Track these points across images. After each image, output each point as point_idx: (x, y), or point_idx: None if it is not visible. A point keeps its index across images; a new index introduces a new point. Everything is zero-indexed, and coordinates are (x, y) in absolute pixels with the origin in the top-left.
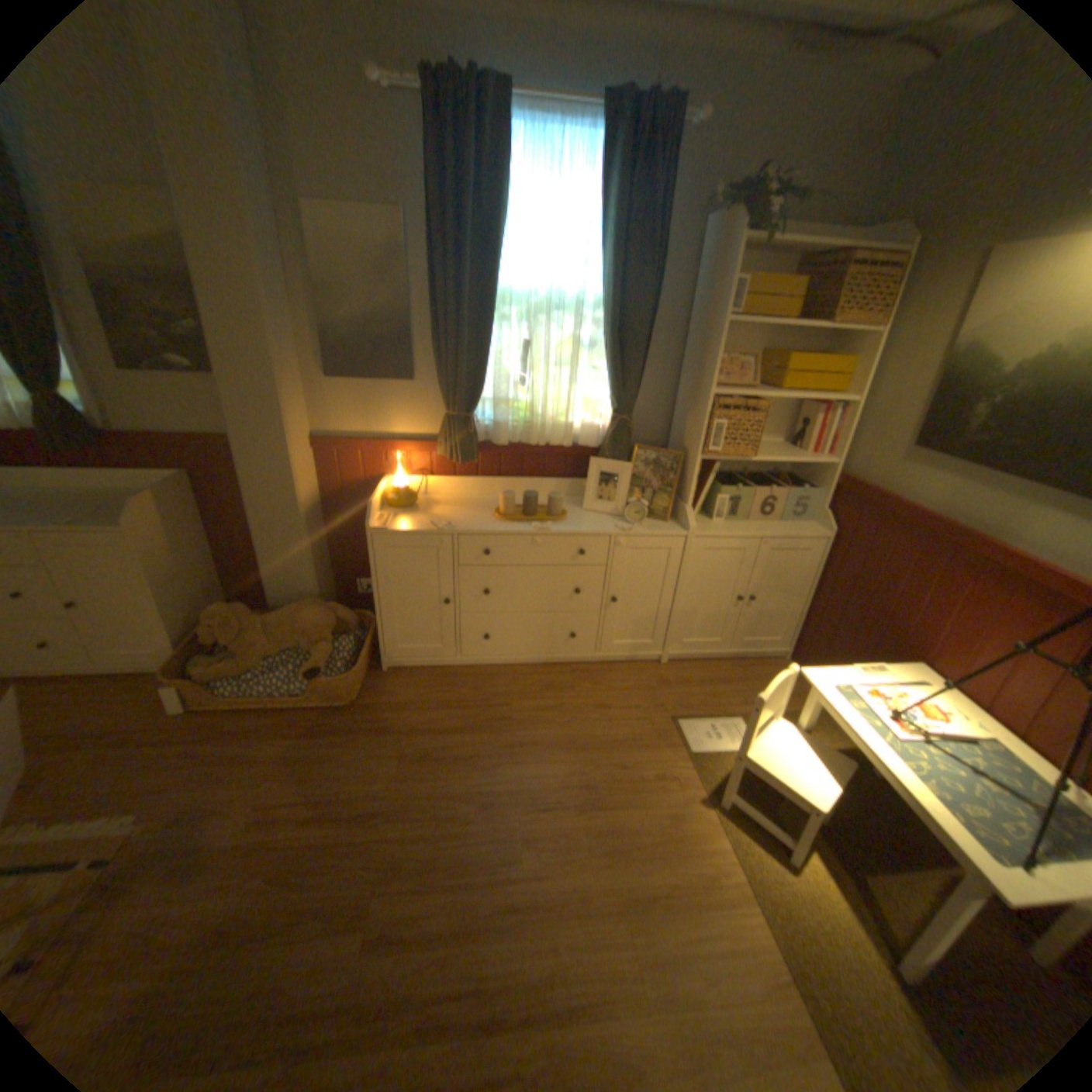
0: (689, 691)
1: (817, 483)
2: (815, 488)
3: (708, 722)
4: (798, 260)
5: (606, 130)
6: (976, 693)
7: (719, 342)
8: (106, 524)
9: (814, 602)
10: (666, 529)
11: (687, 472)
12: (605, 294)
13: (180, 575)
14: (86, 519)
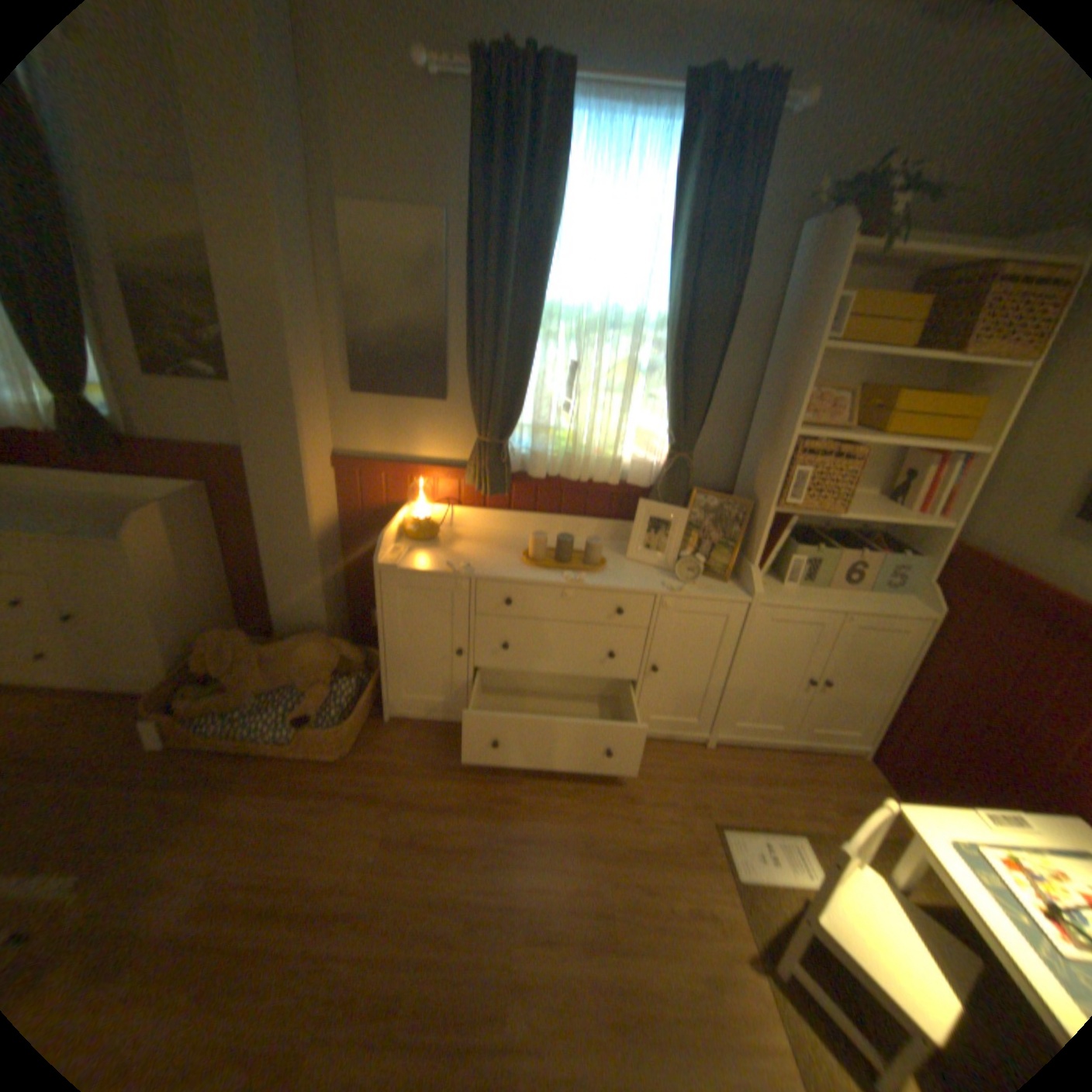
0: (741, 791)
1: (923, 549)
2: (920, 556)
3: (764, 840)
4: (916, 277)
5: (686, 121)
6: None
7: (810, 372)
8: (106, 538)
9: (910, 697)
10: (726, 592)
11: (757, 525)
12: (671, 311)
13: (184, 595)
14: (89, 531)
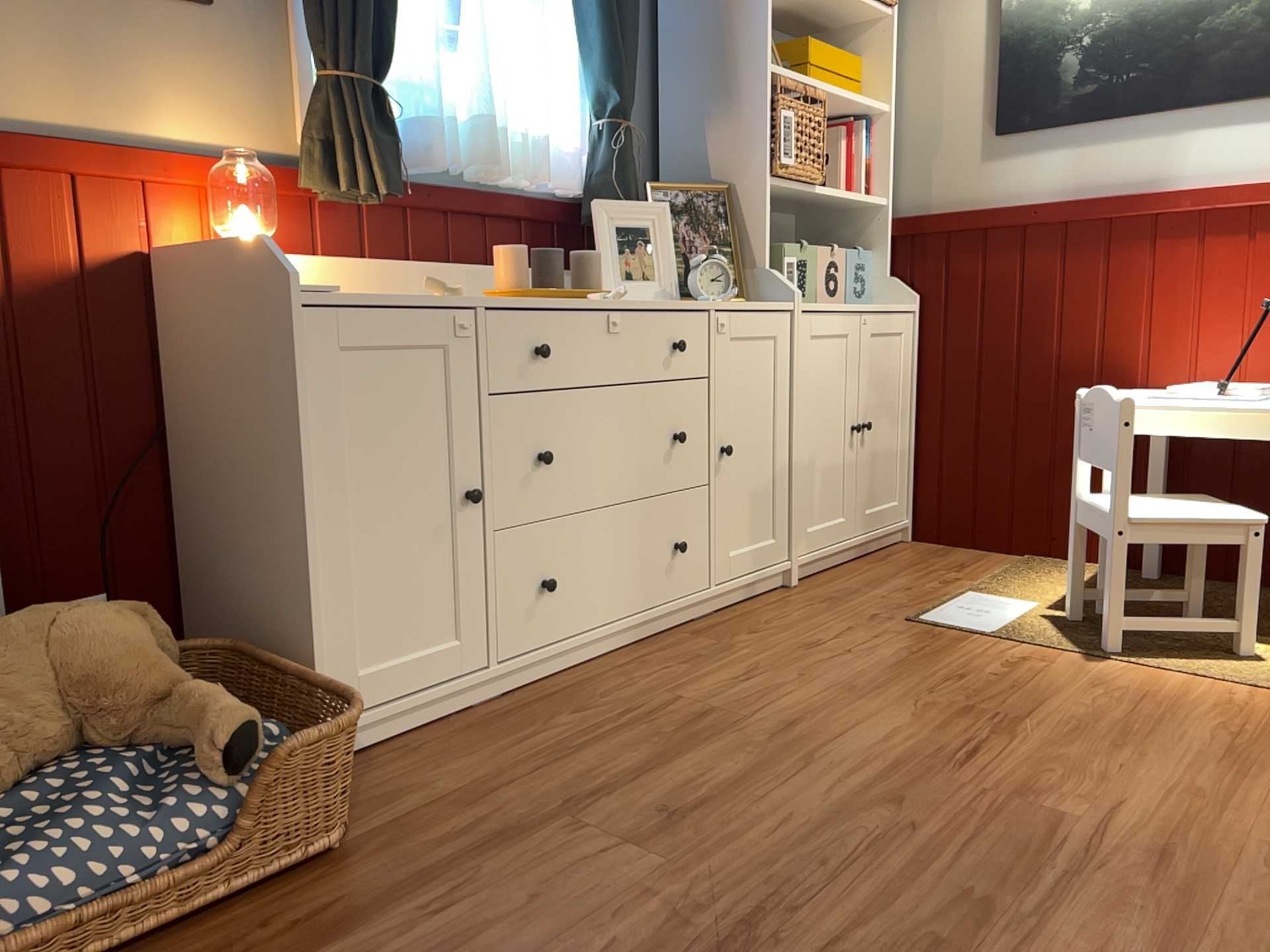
0: (871, 593)
1: (858, 246)
2: (859, 254)
3: (947, 605)
4: None
5: None
6: (1211, 377)
7: None
8: None
9: (918, 420)
10: (758, 303)
11: (745, 213)
12: None
13: None
14: None
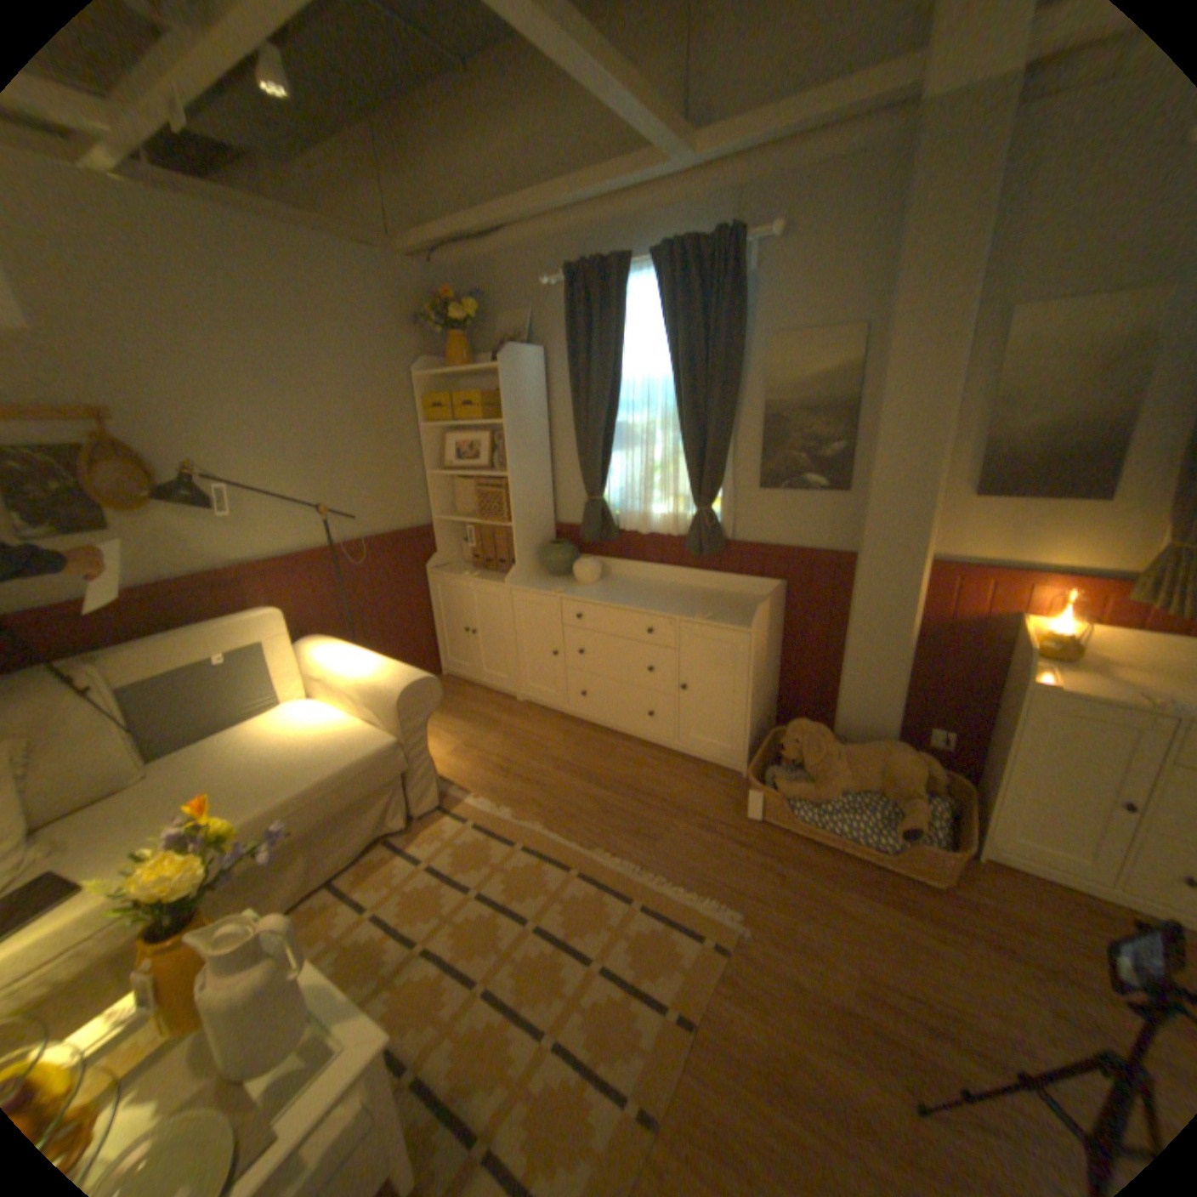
0: None
1: None
2: None
3: None
4: None
5: None
6: None
7: None
8: (735, 623)
9: None
10: None
11: None
12: None
13: (764, 680)
14: (717, 616)
